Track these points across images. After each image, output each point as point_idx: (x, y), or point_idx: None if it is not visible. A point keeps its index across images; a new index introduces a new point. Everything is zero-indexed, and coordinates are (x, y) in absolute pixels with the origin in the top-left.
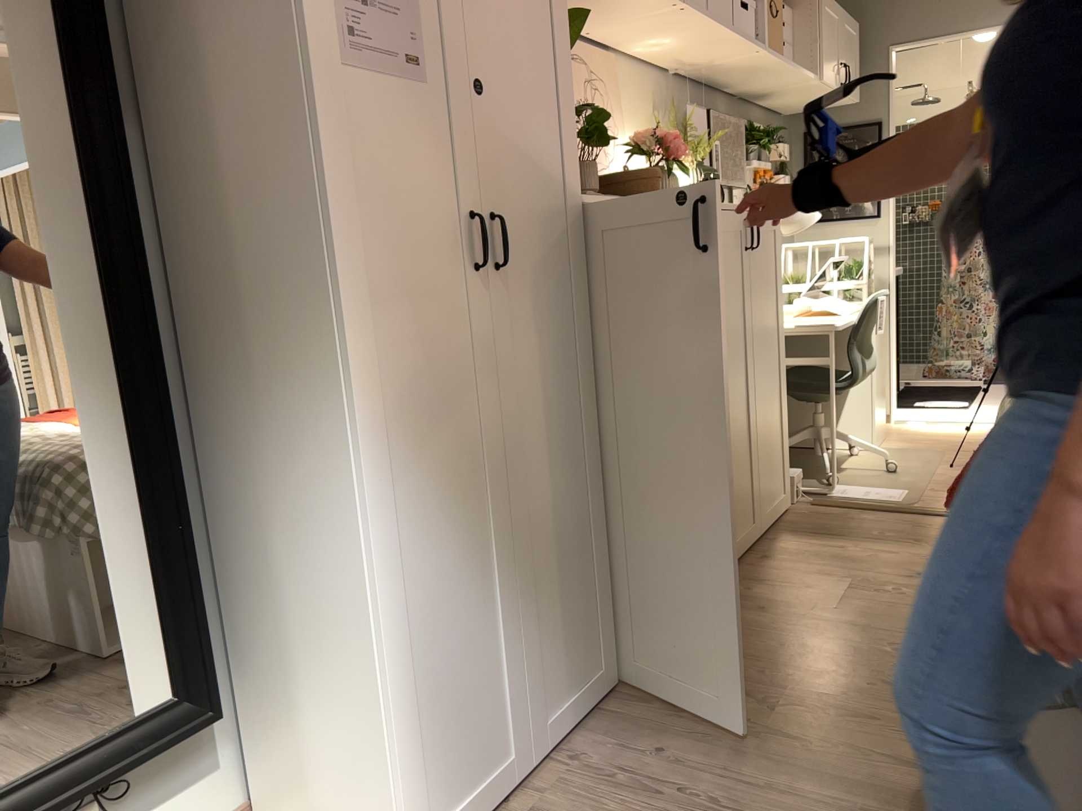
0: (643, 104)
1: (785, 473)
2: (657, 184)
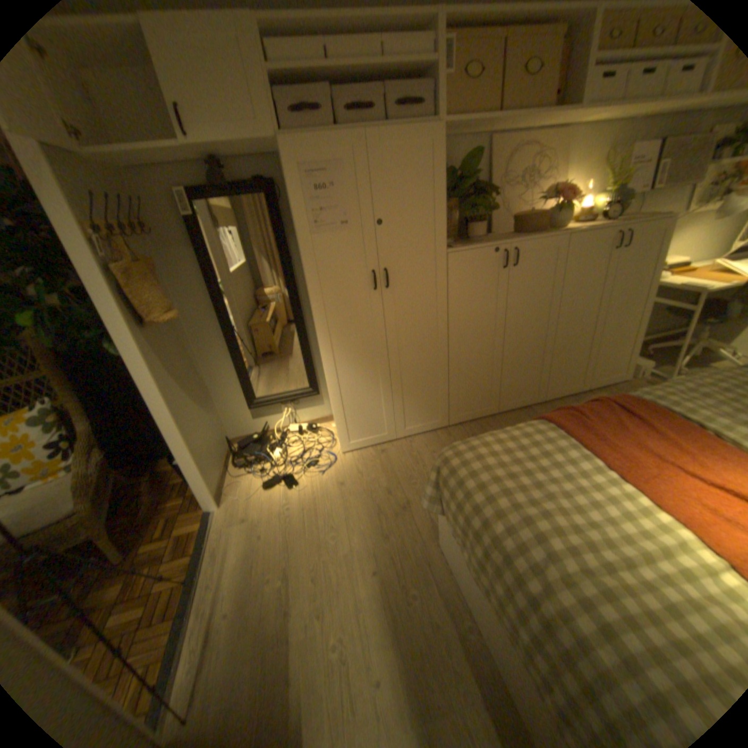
0: (598, 150)
1: (639, 363)
2: (552, 217)
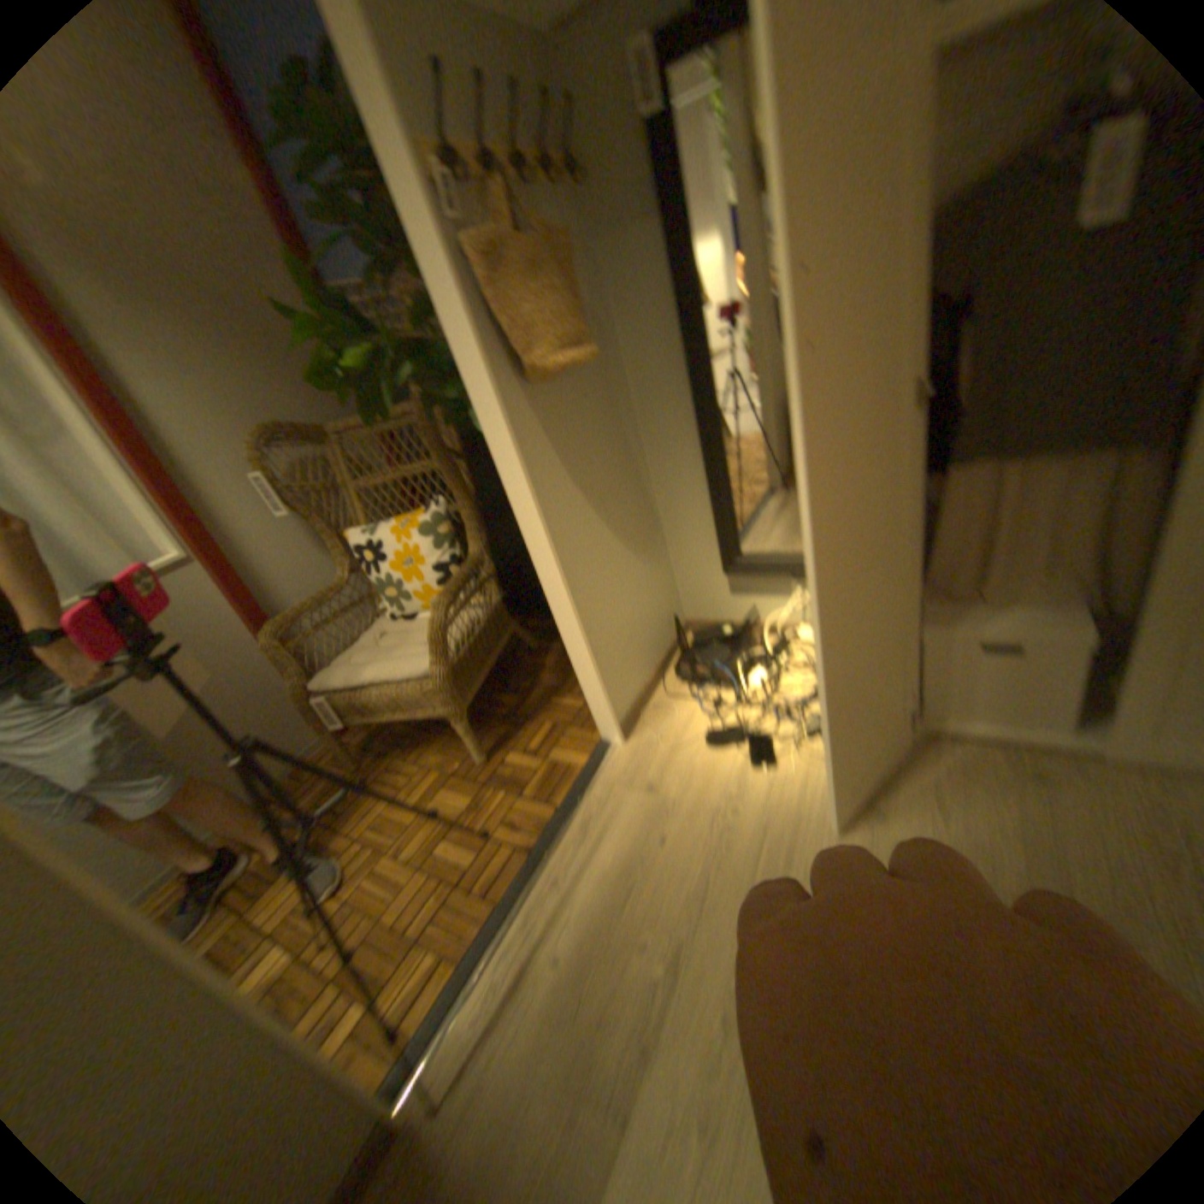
0: None
1: None
2: None
